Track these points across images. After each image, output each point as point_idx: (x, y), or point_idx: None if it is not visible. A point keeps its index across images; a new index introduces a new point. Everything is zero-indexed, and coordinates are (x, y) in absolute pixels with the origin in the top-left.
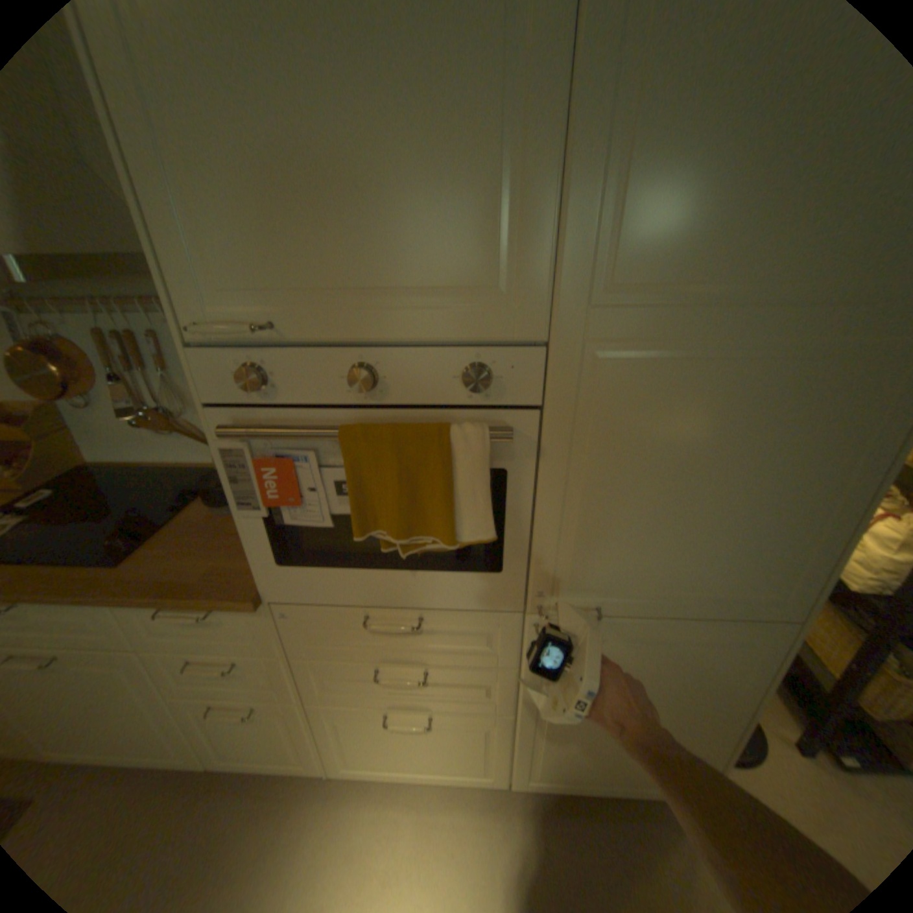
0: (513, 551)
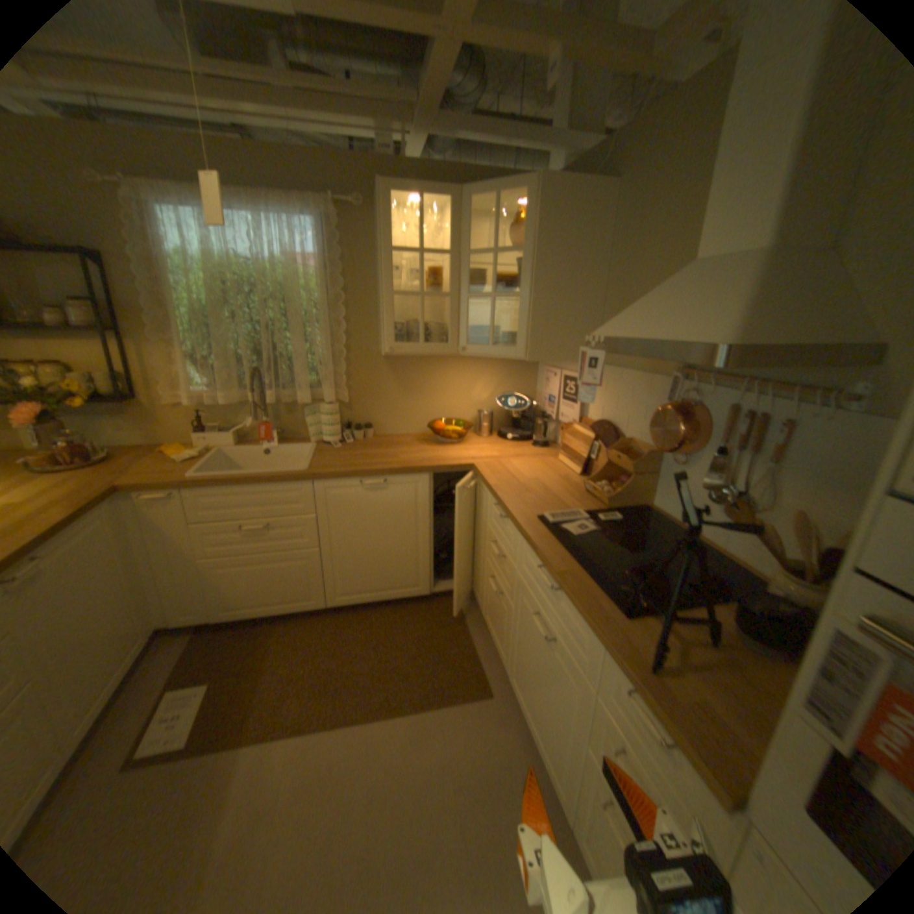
0: None
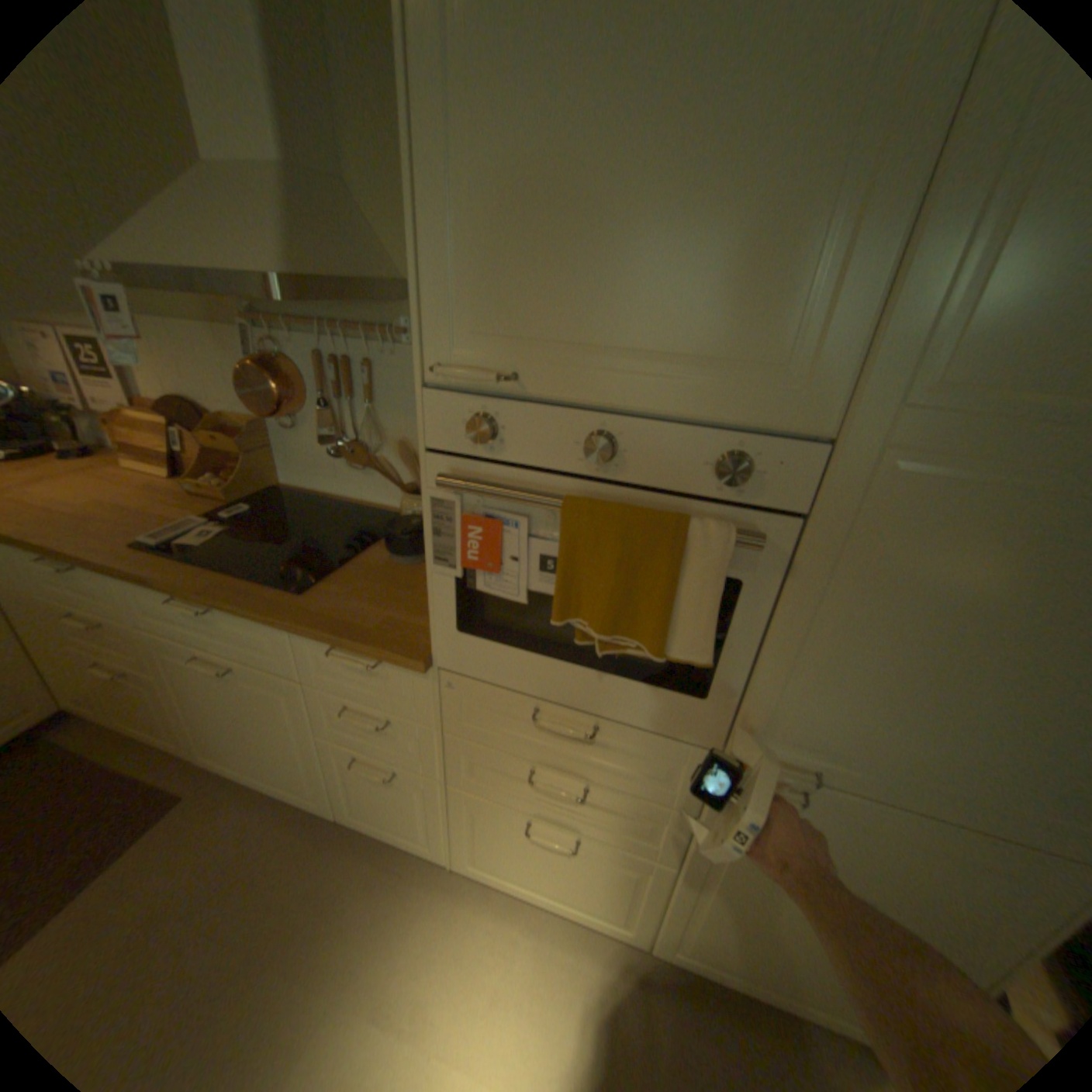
0: (727, 679)
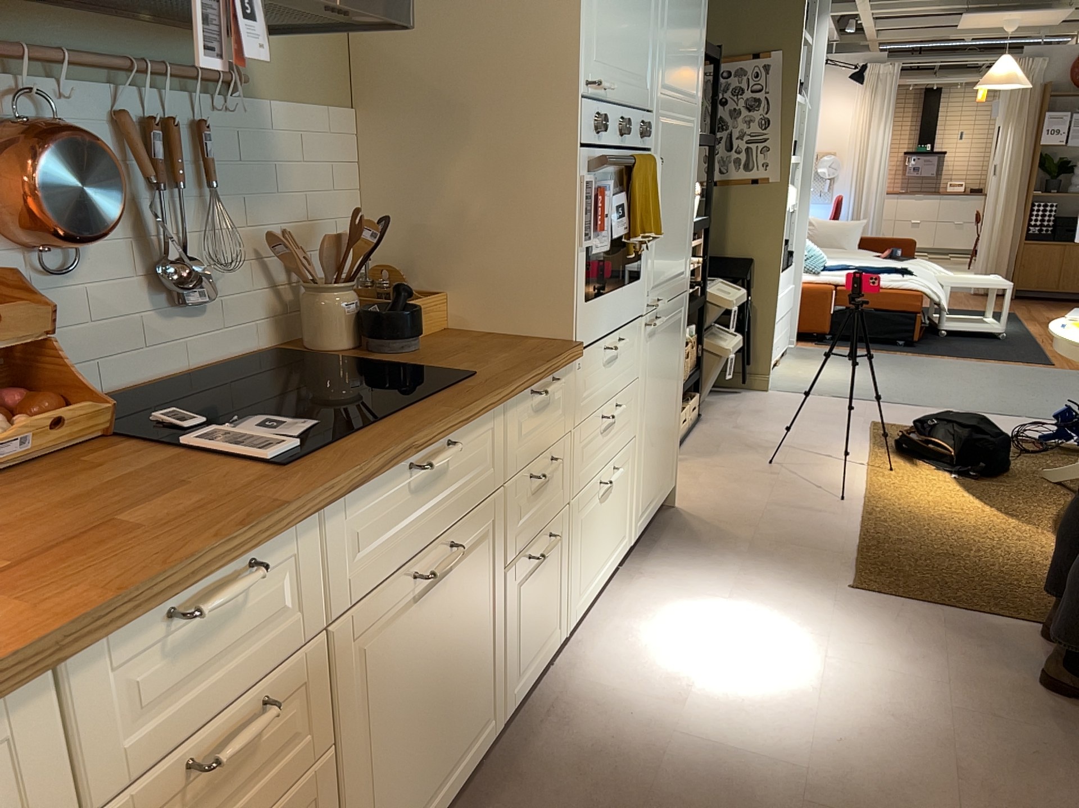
0: (644, 258)
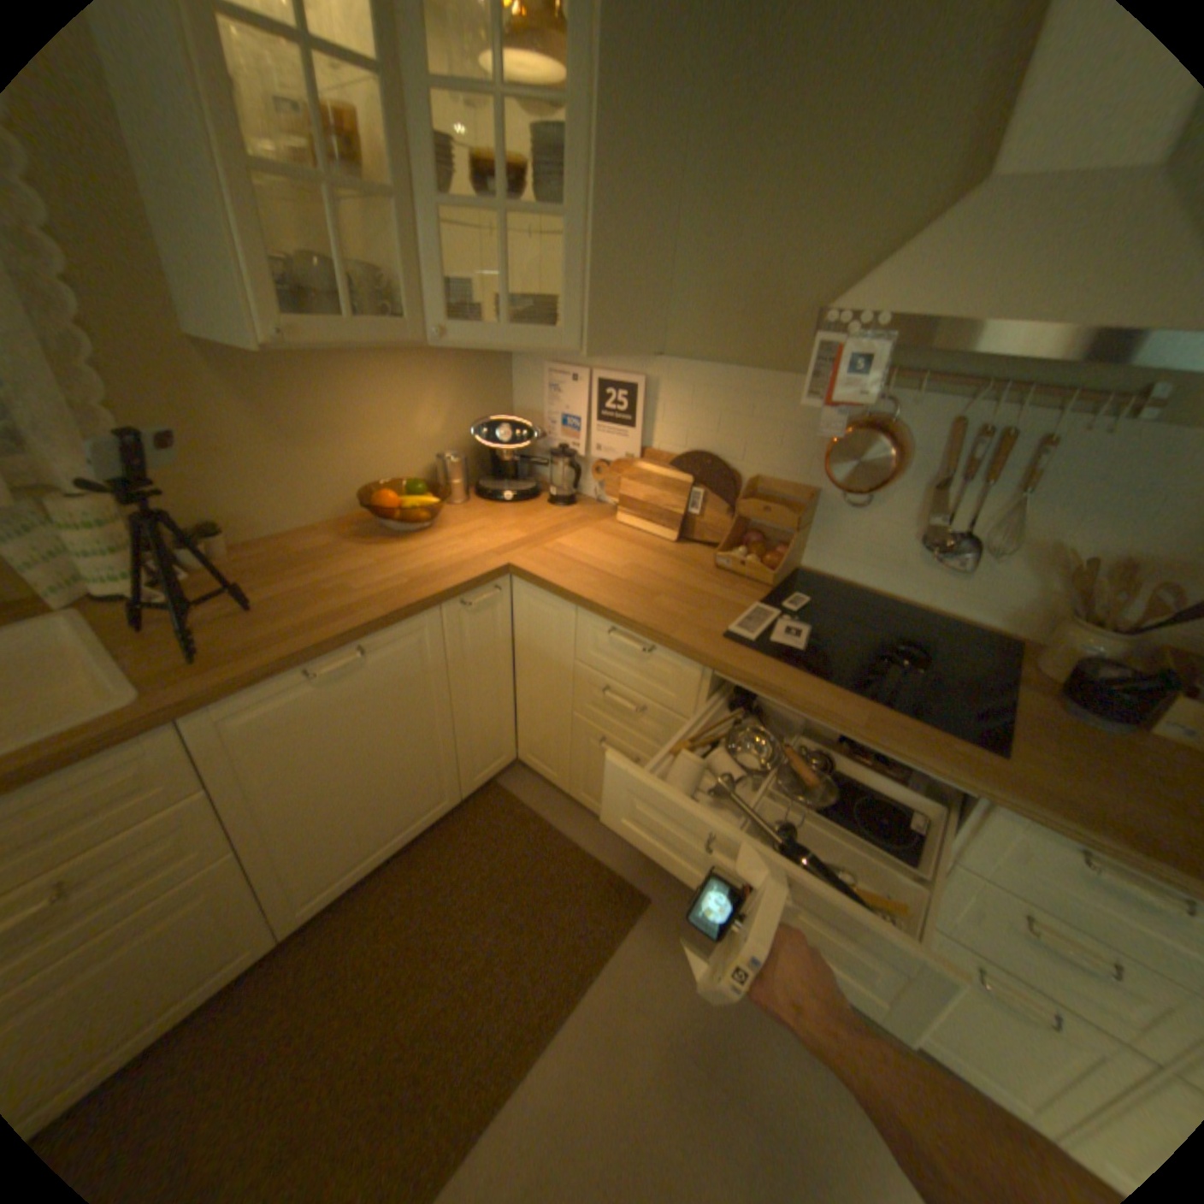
0: None
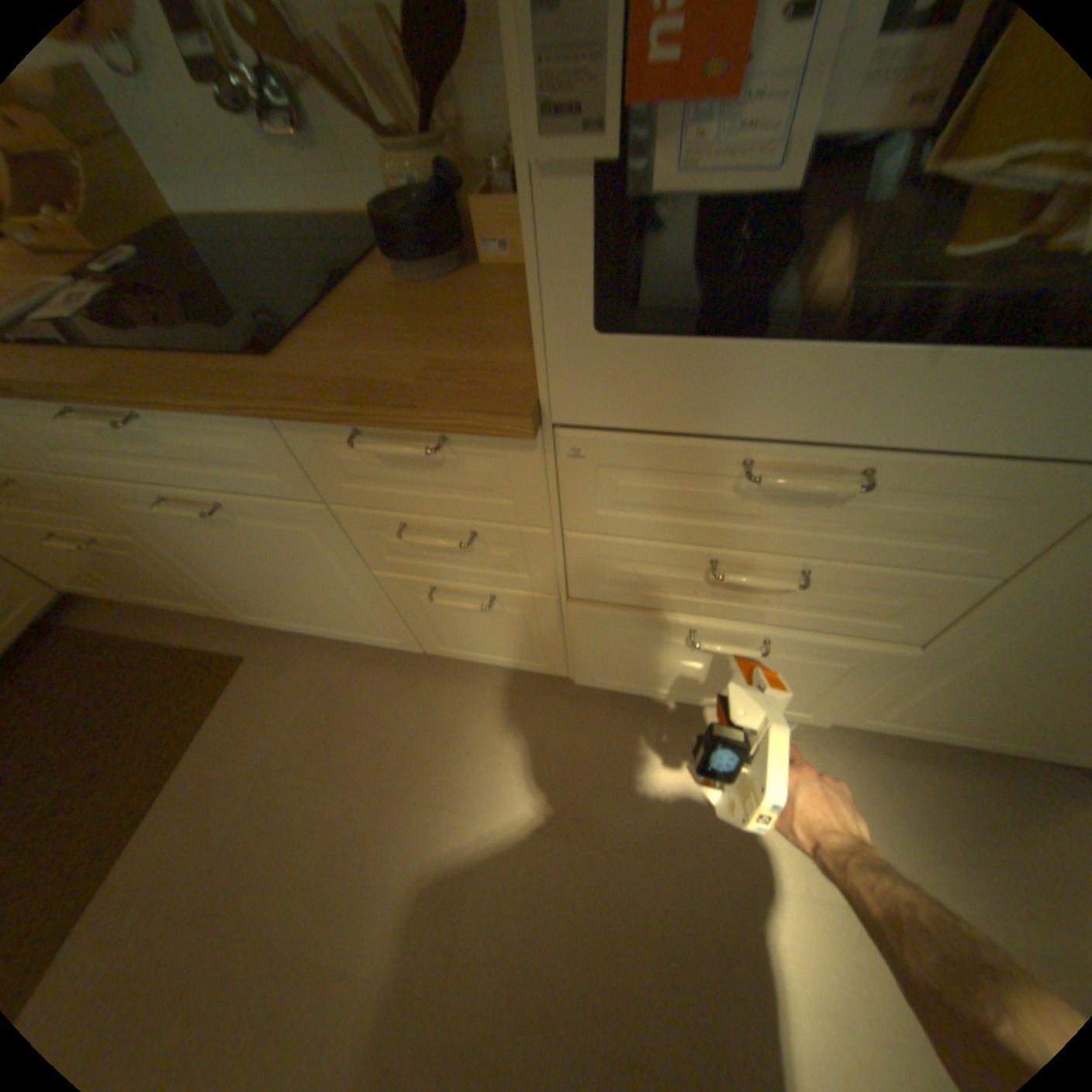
0: None
